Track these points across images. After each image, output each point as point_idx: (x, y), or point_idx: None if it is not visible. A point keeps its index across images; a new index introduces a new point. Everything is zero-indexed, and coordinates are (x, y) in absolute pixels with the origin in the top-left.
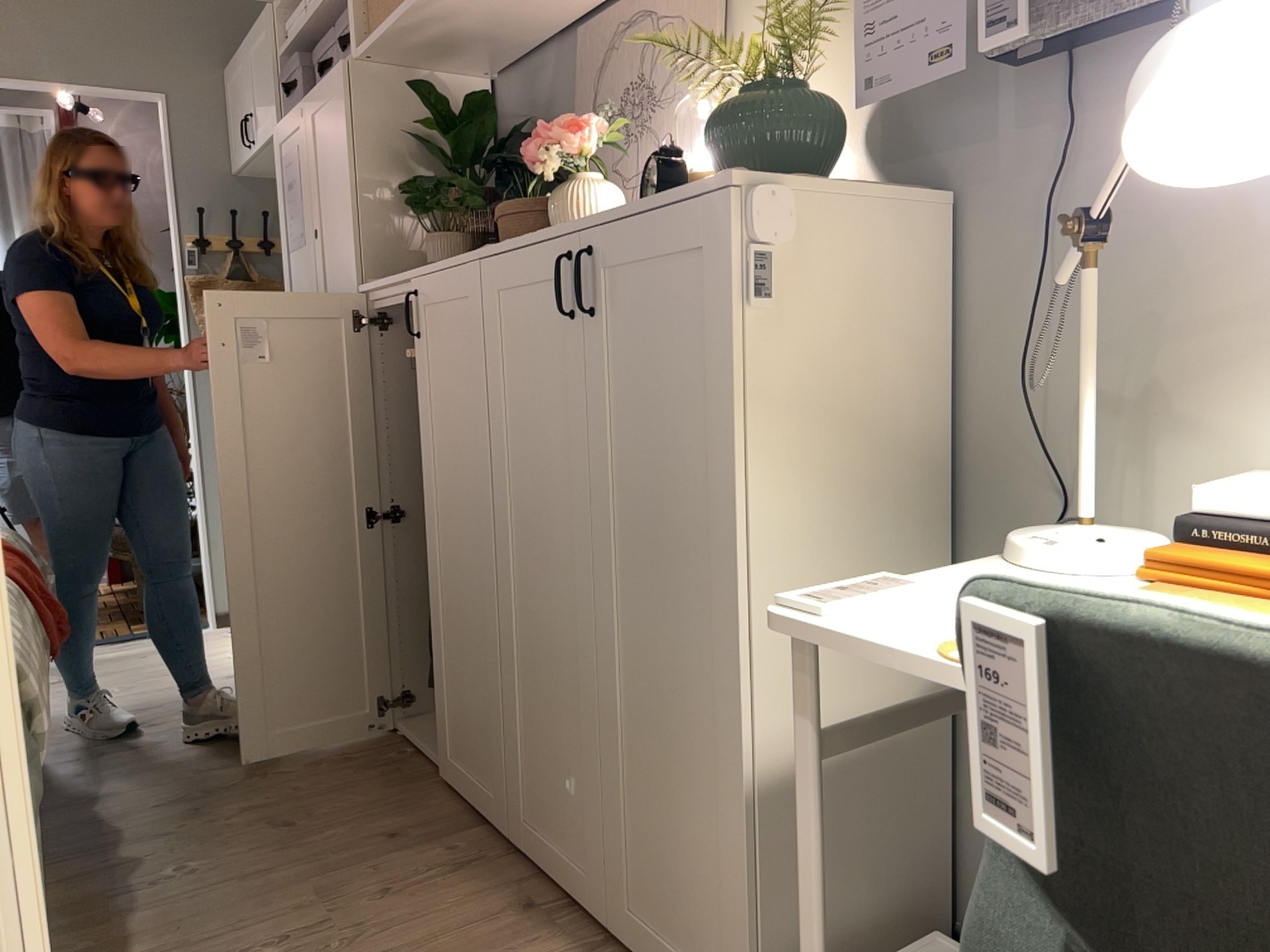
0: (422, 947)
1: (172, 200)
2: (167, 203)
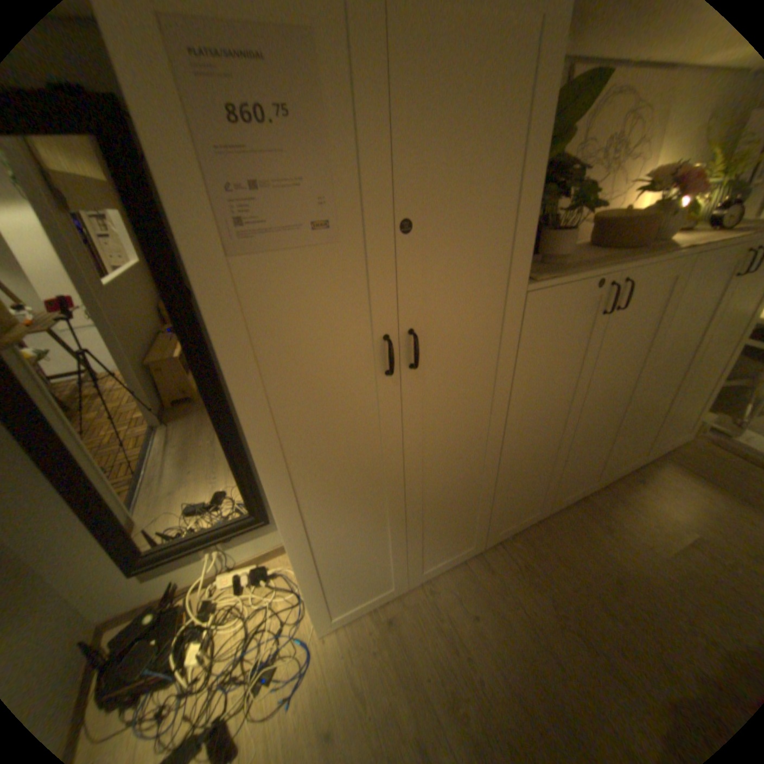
0: (683, 510)
1: None
2: None
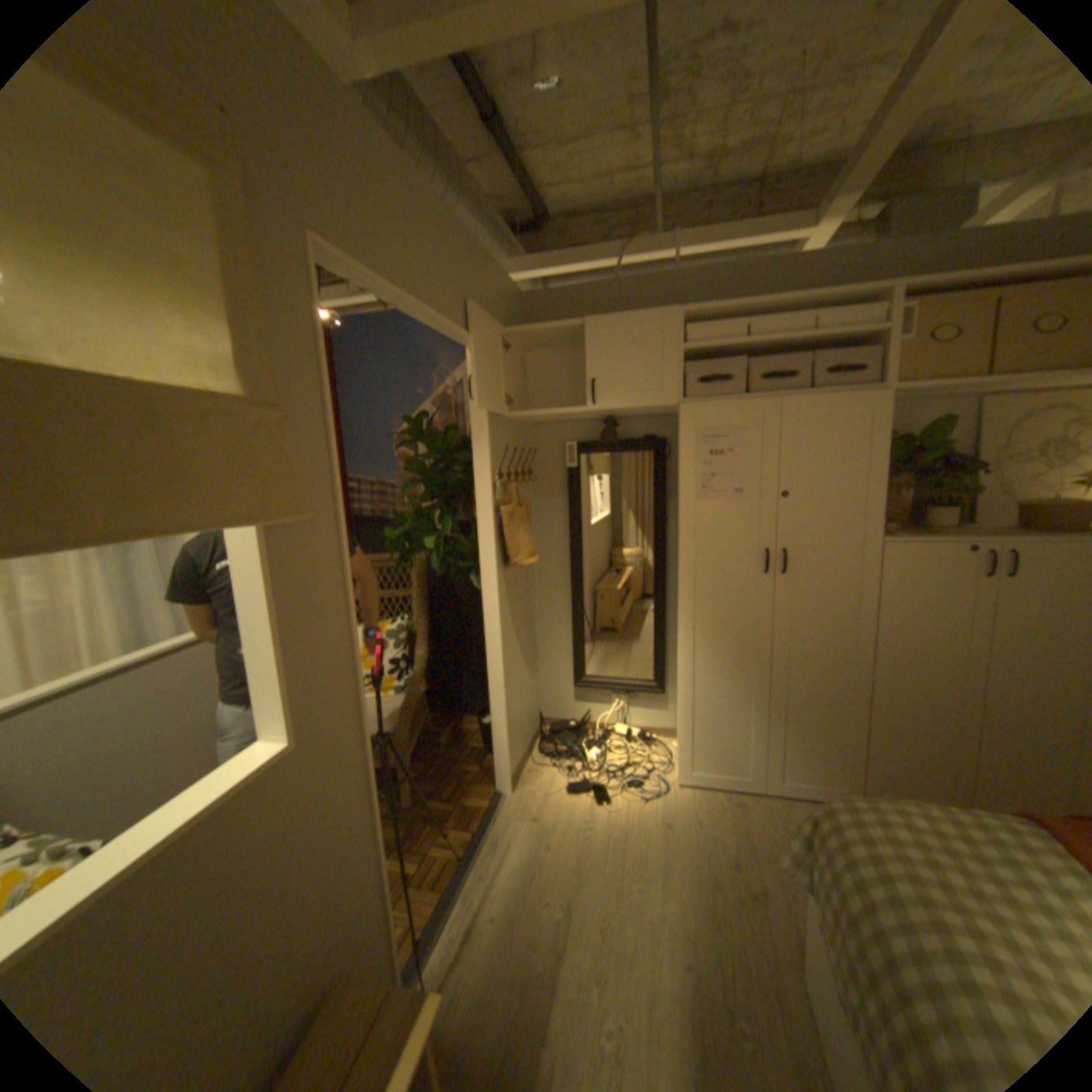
0: None
1: (488, 441)
2: (474, 441)
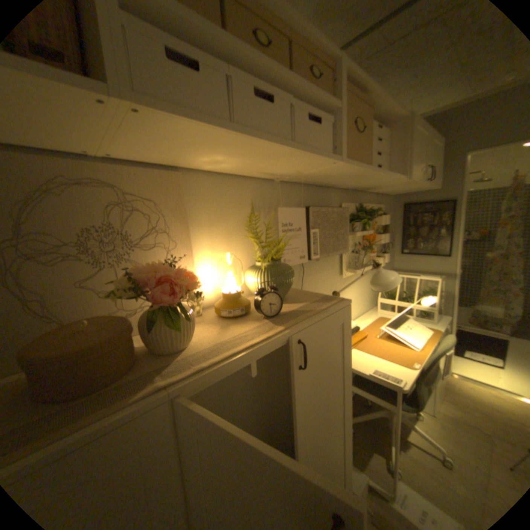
0: None
1: None
2: None
